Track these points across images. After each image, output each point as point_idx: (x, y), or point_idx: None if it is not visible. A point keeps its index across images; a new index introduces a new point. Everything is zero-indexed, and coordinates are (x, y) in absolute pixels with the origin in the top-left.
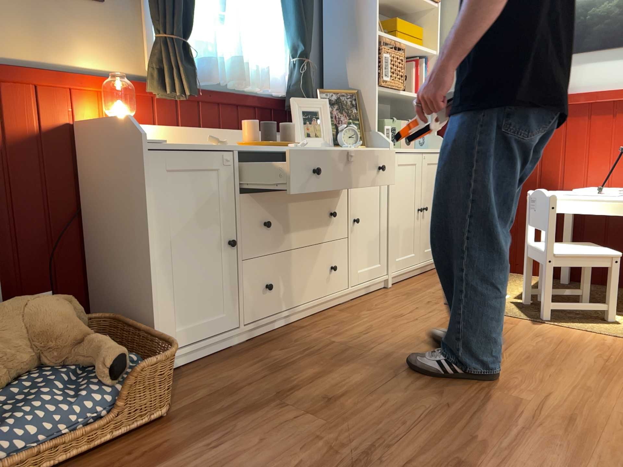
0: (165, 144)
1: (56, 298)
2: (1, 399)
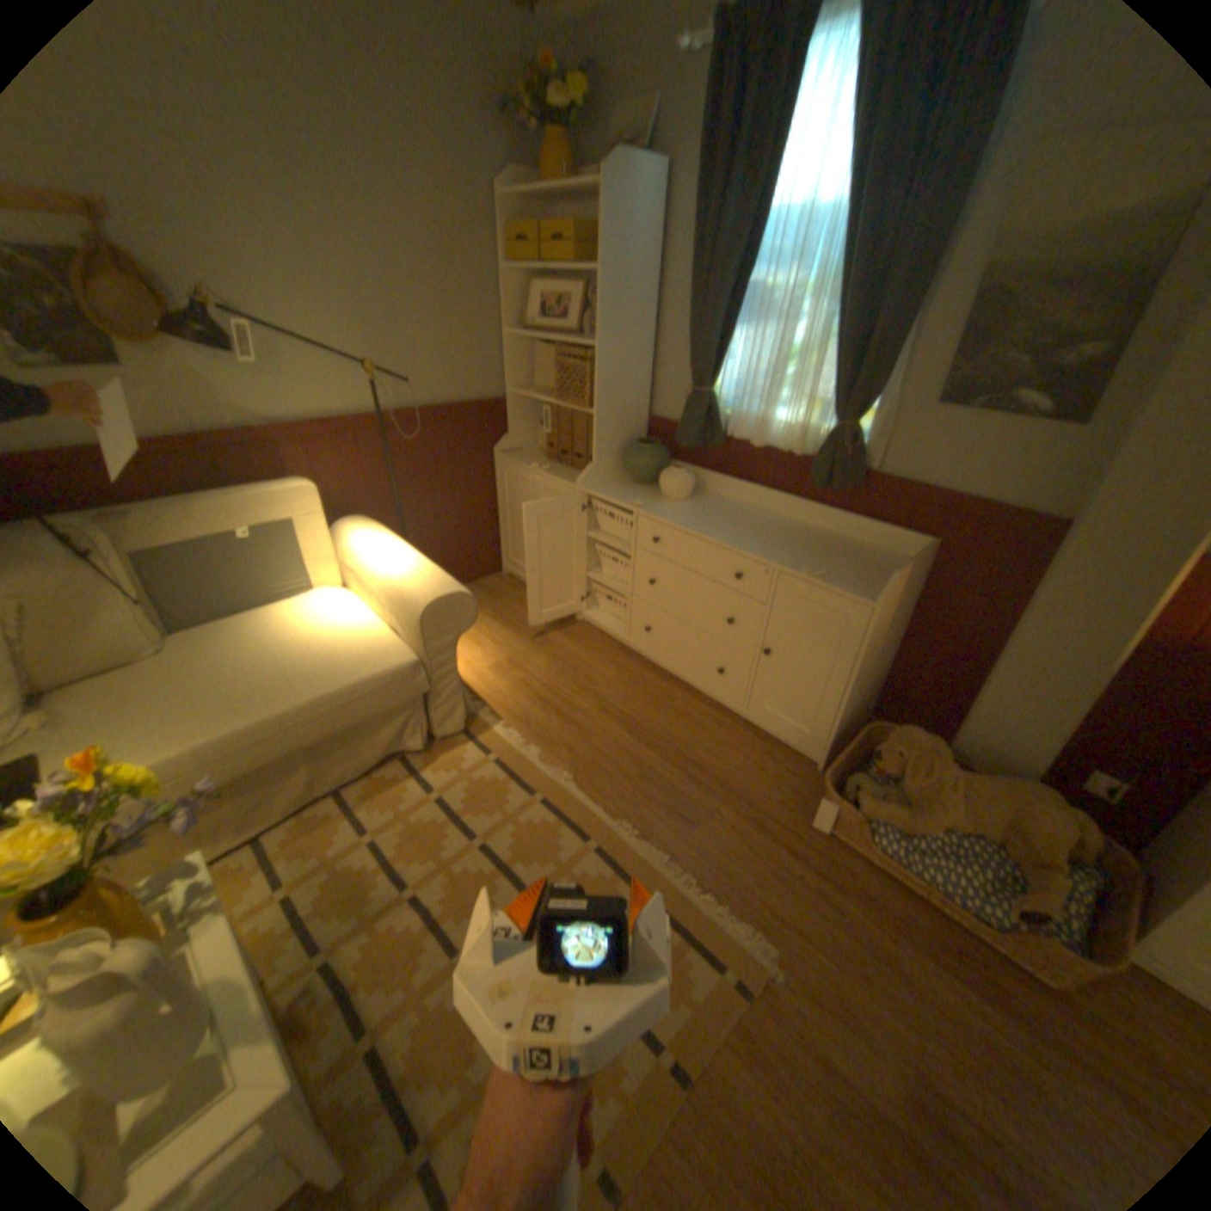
0: None
1: (1073, 818)
2: (957, 842)
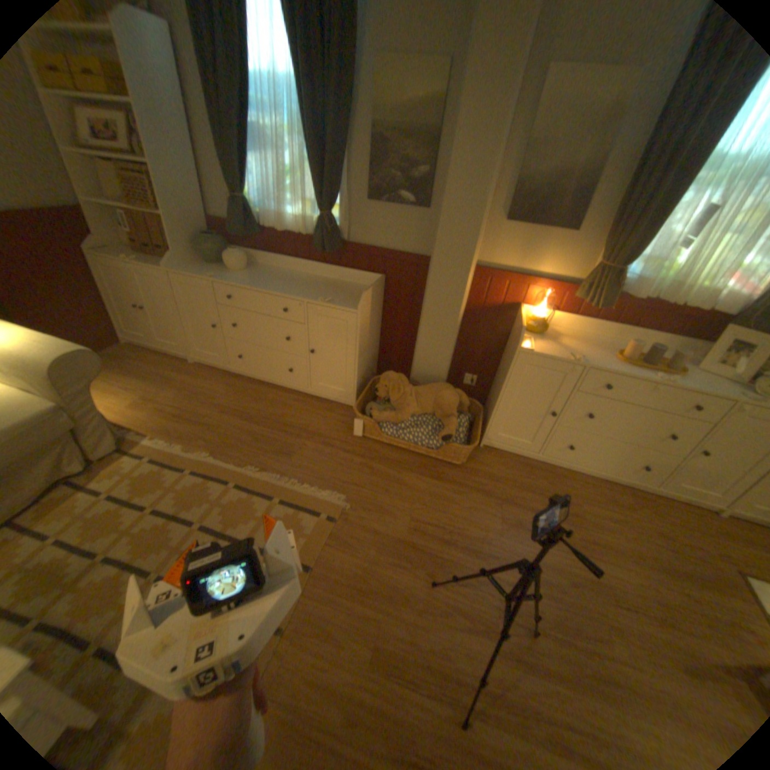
0: (539, 348)
1: (455, 392)
2: (416, 419)
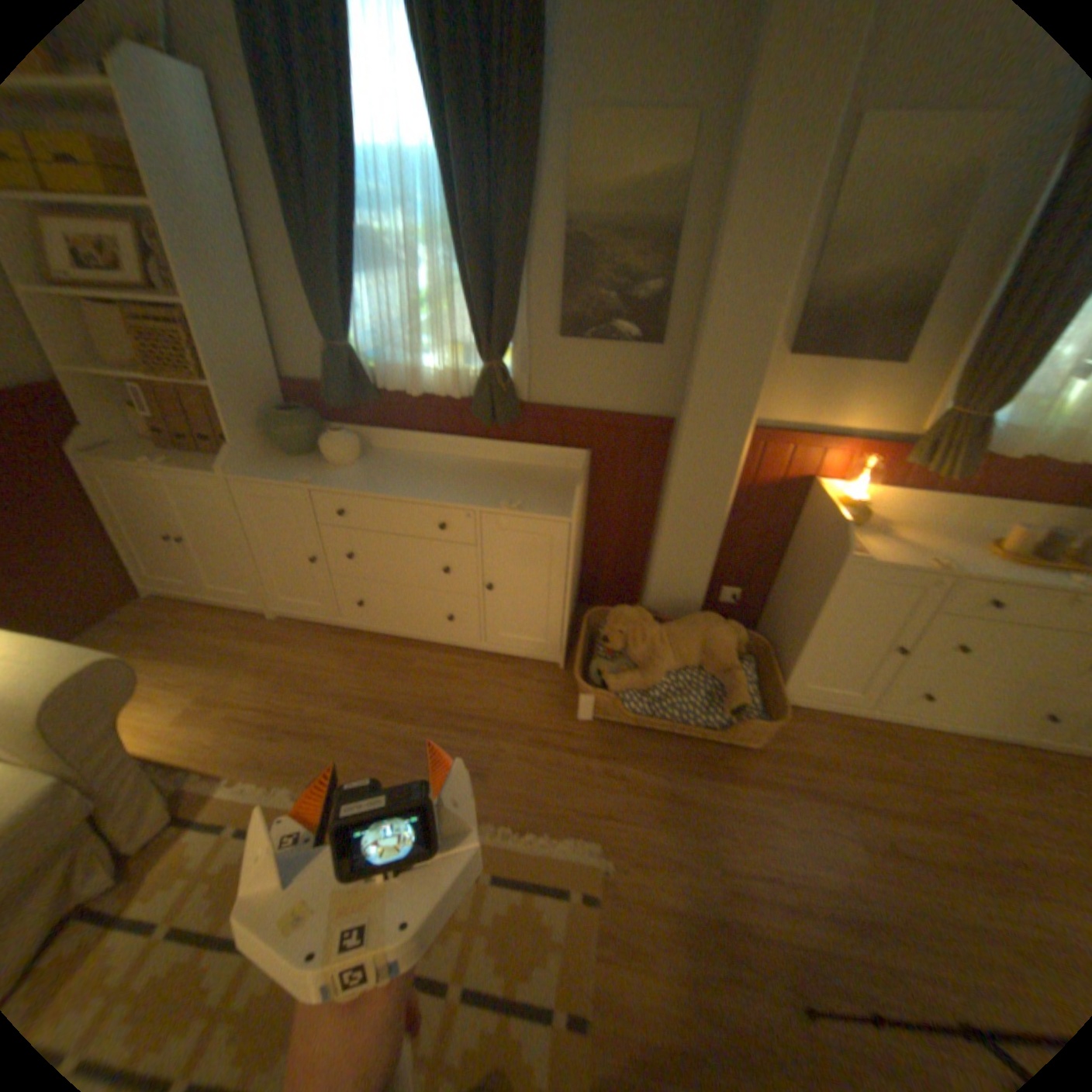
0: (877, 553)
1: (731, 628)
2: (675, 679)
